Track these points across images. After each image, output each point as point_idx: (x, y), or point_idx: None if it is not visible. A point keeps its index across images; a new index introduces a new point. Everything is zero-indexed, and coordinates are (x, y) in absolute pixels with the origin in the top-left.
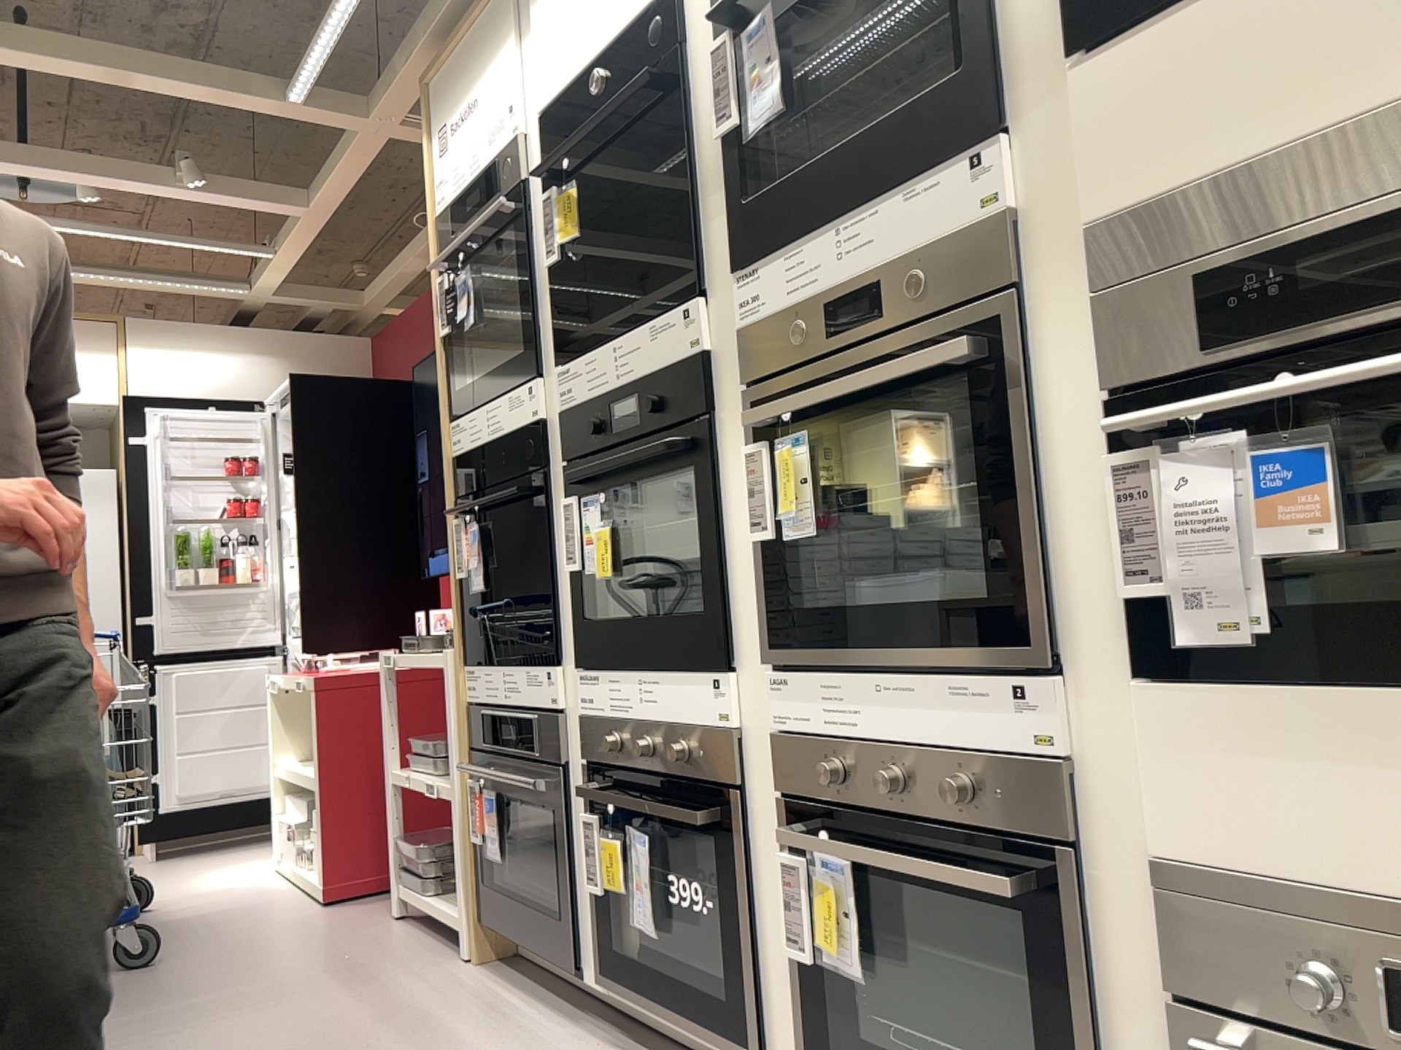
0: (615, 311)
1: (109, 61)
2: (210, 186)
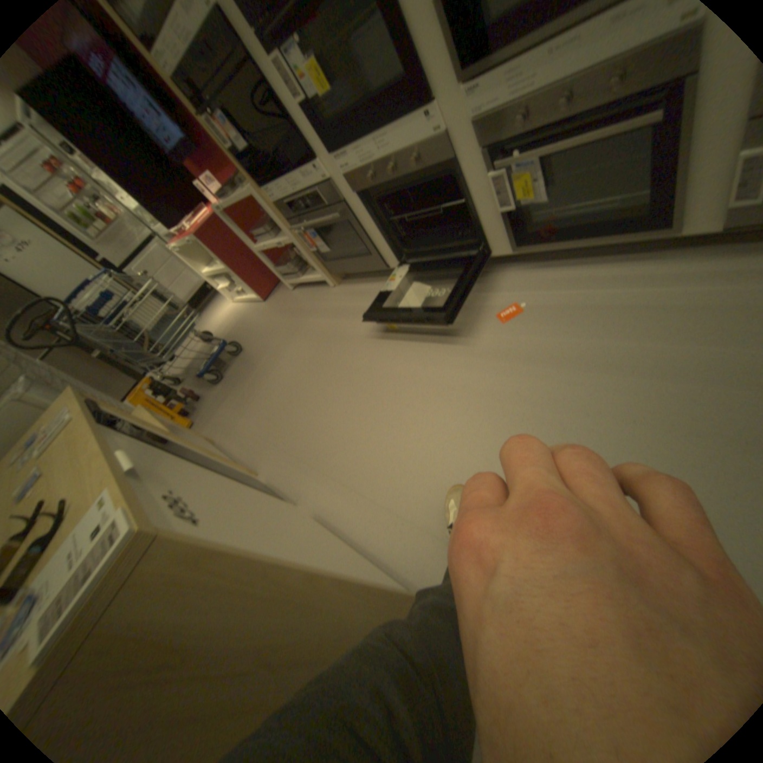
0: None
1: None
2: None
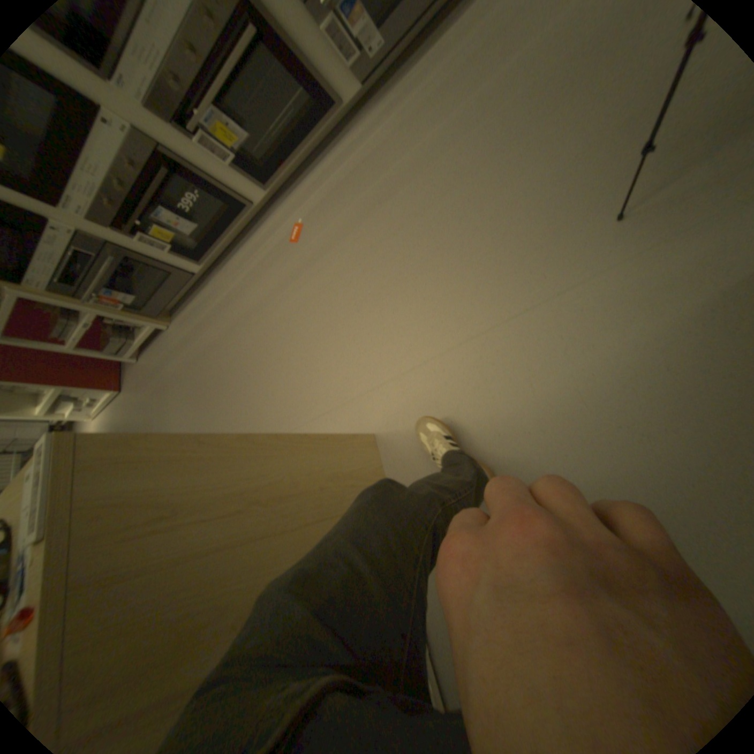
0: None
1: None
2: None
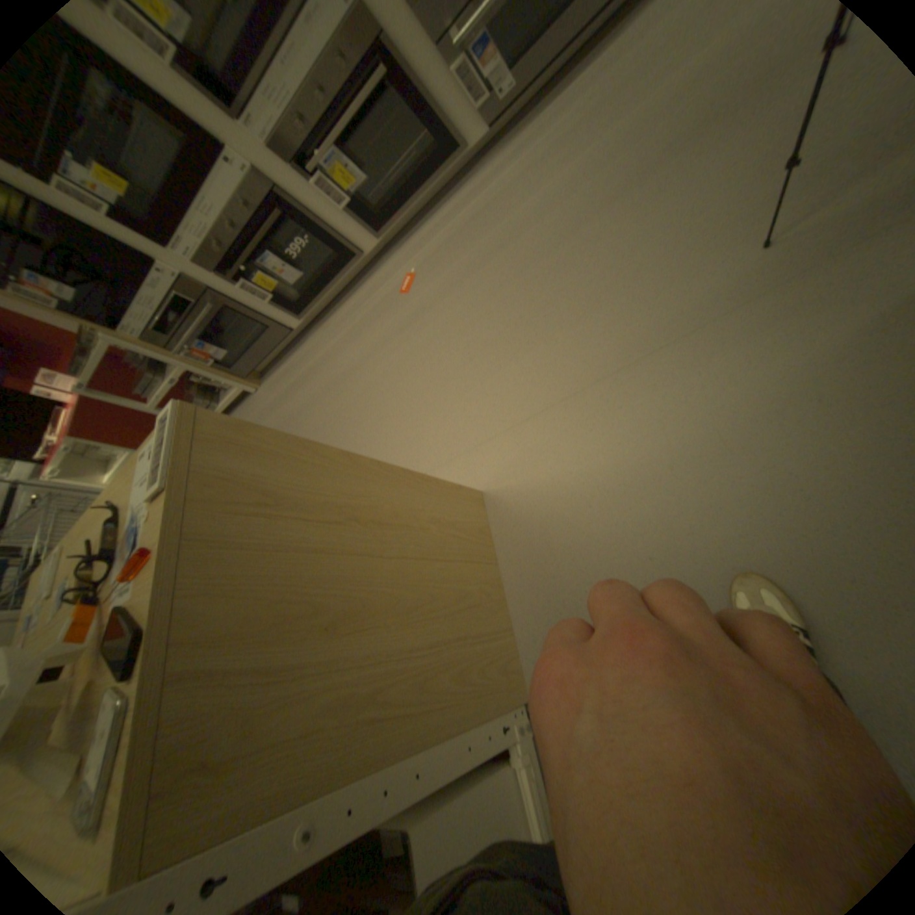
0: None
1: None
2: None
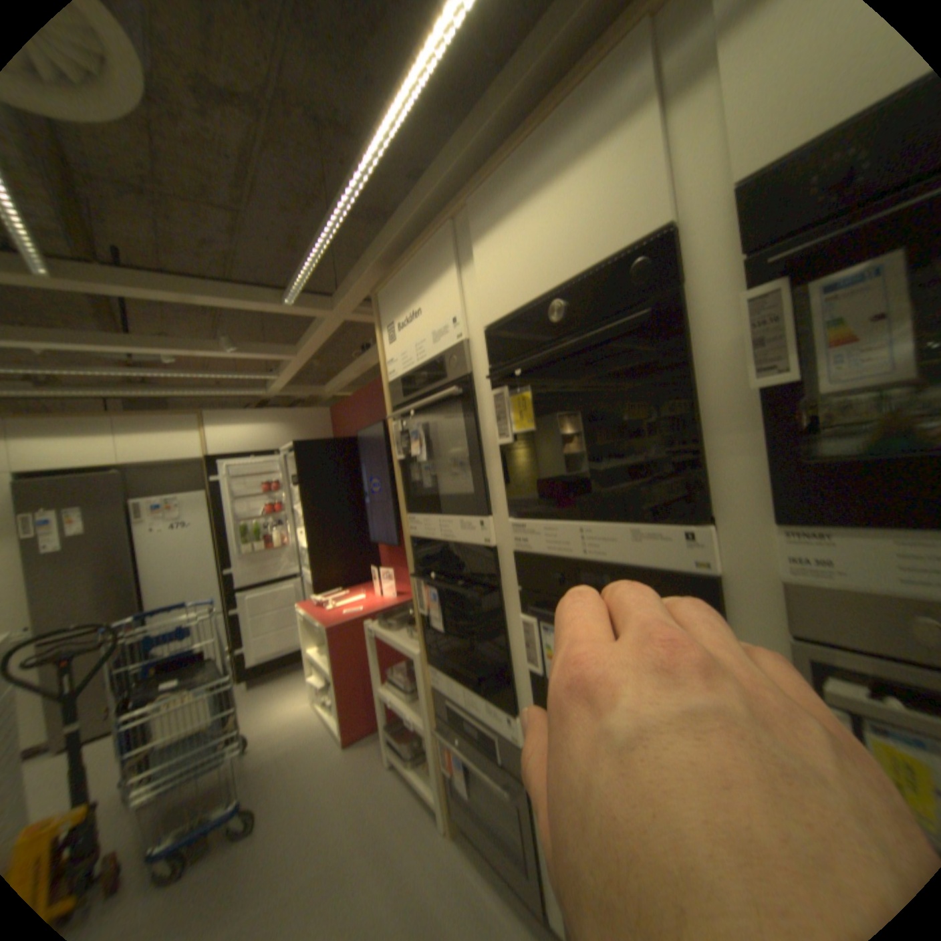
0: (578, 495)
1: (159, 279)
2: (237, 346)
